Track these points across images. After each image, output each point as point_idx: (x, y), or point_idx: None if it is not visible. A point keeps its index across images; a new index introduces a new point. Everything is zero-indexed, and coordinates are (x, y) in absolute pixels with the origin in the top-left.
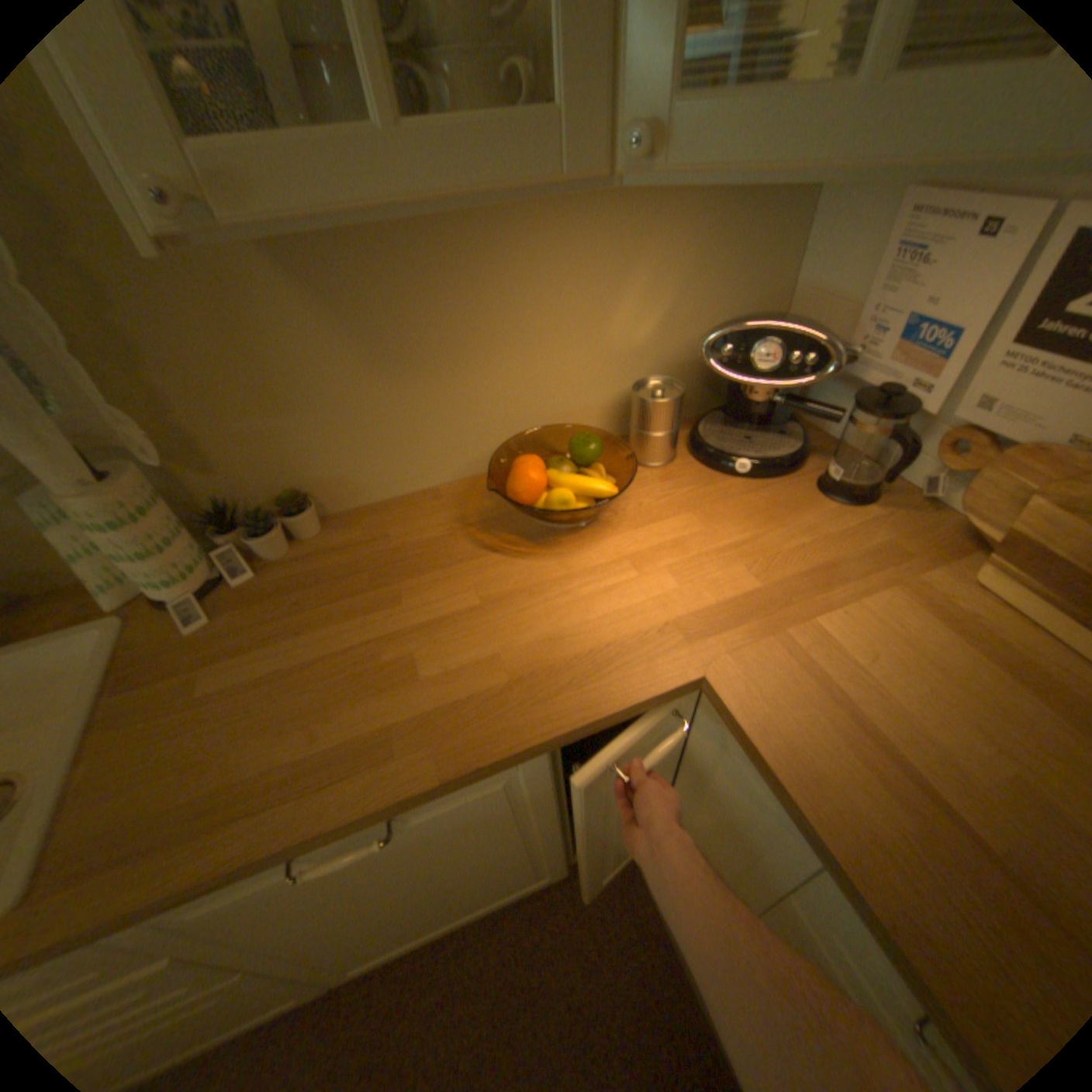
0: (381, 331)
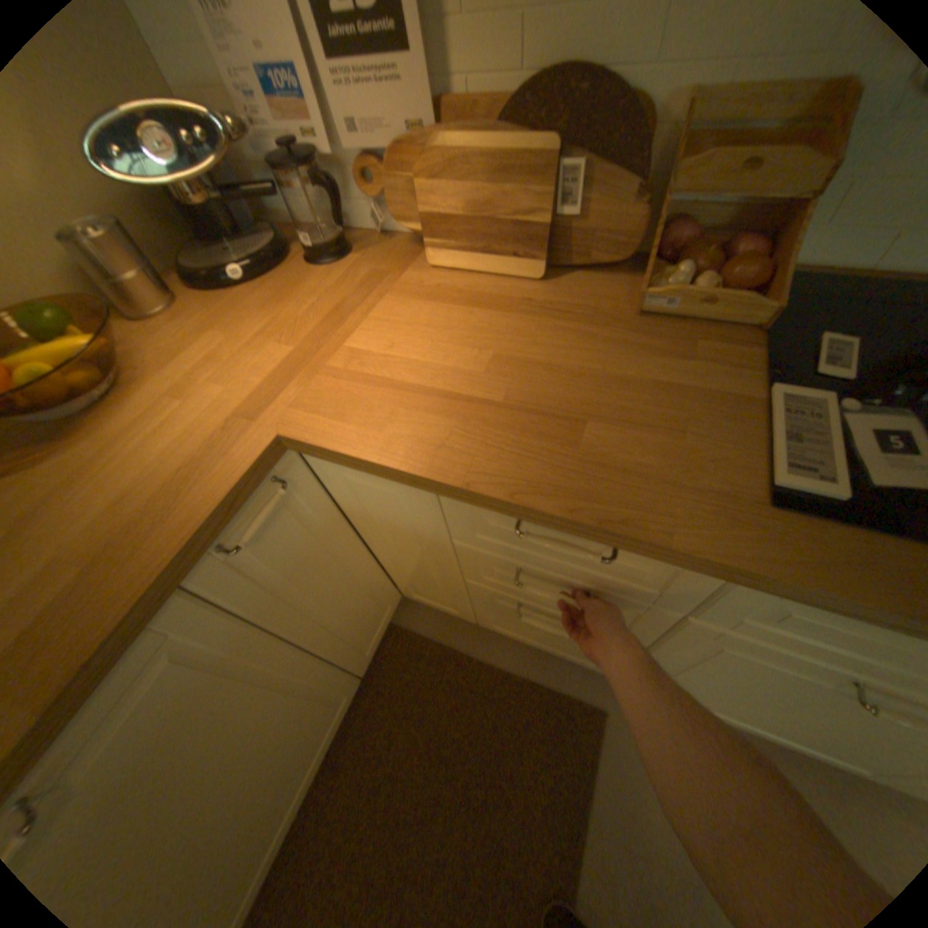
0: None
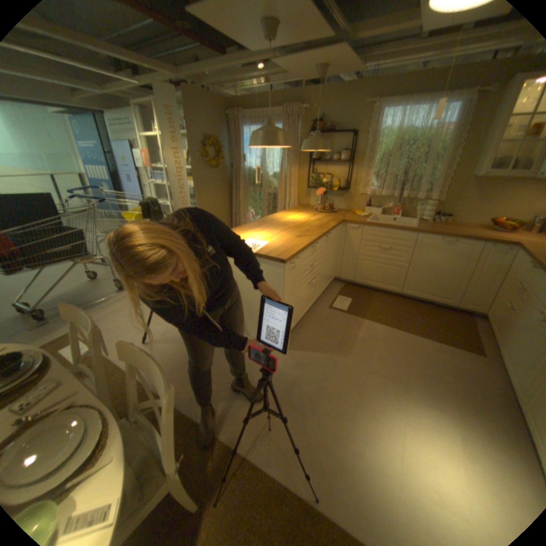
0: (484, 194)
